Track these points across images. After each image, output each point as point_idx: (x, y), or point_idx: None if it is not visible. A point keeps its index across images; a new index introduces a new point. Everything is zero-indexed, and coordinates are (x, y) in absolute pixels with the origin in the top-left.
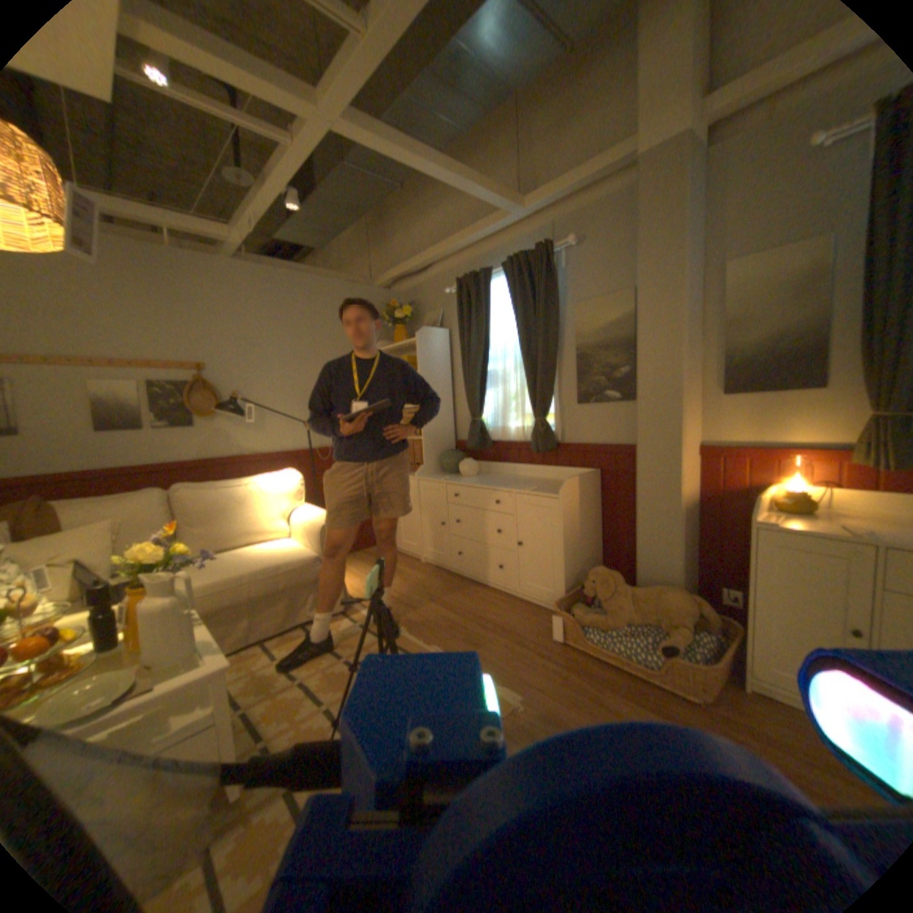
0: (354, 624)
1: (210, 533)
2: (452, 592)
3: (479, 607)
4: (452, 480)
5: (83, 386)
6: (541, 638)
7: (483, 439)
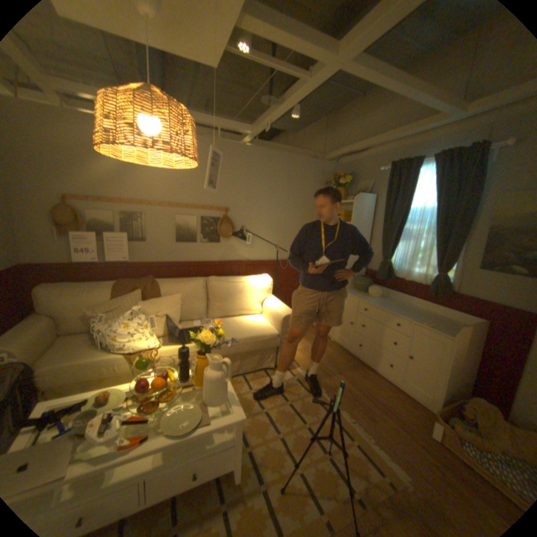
0: (294, 378)
1: (224, 307)
2: (353, 370)
3: (373, 388)
4: (364, 298)
5: (173, 219)
6: (421, 431)
7: (388, 273)
